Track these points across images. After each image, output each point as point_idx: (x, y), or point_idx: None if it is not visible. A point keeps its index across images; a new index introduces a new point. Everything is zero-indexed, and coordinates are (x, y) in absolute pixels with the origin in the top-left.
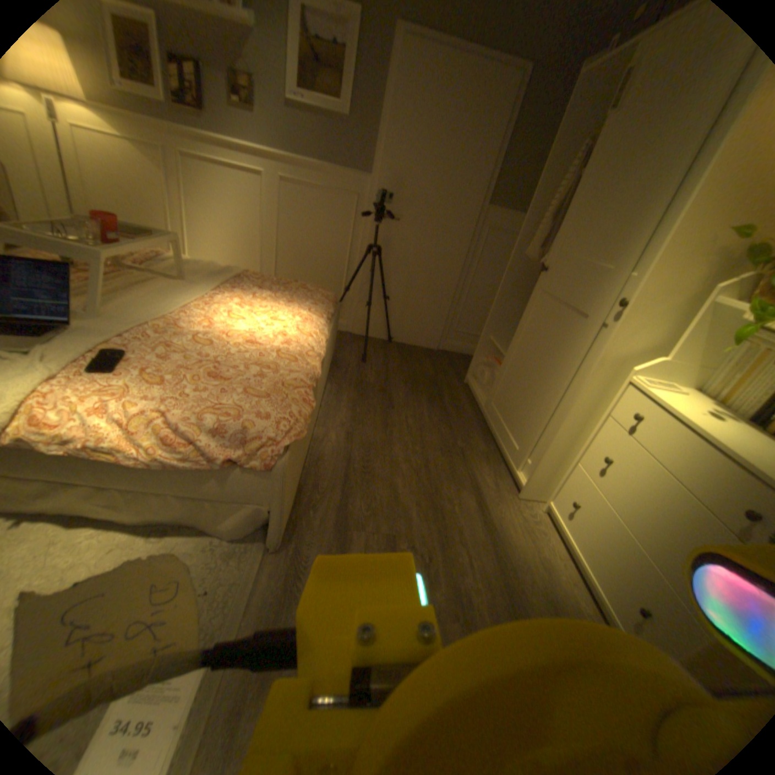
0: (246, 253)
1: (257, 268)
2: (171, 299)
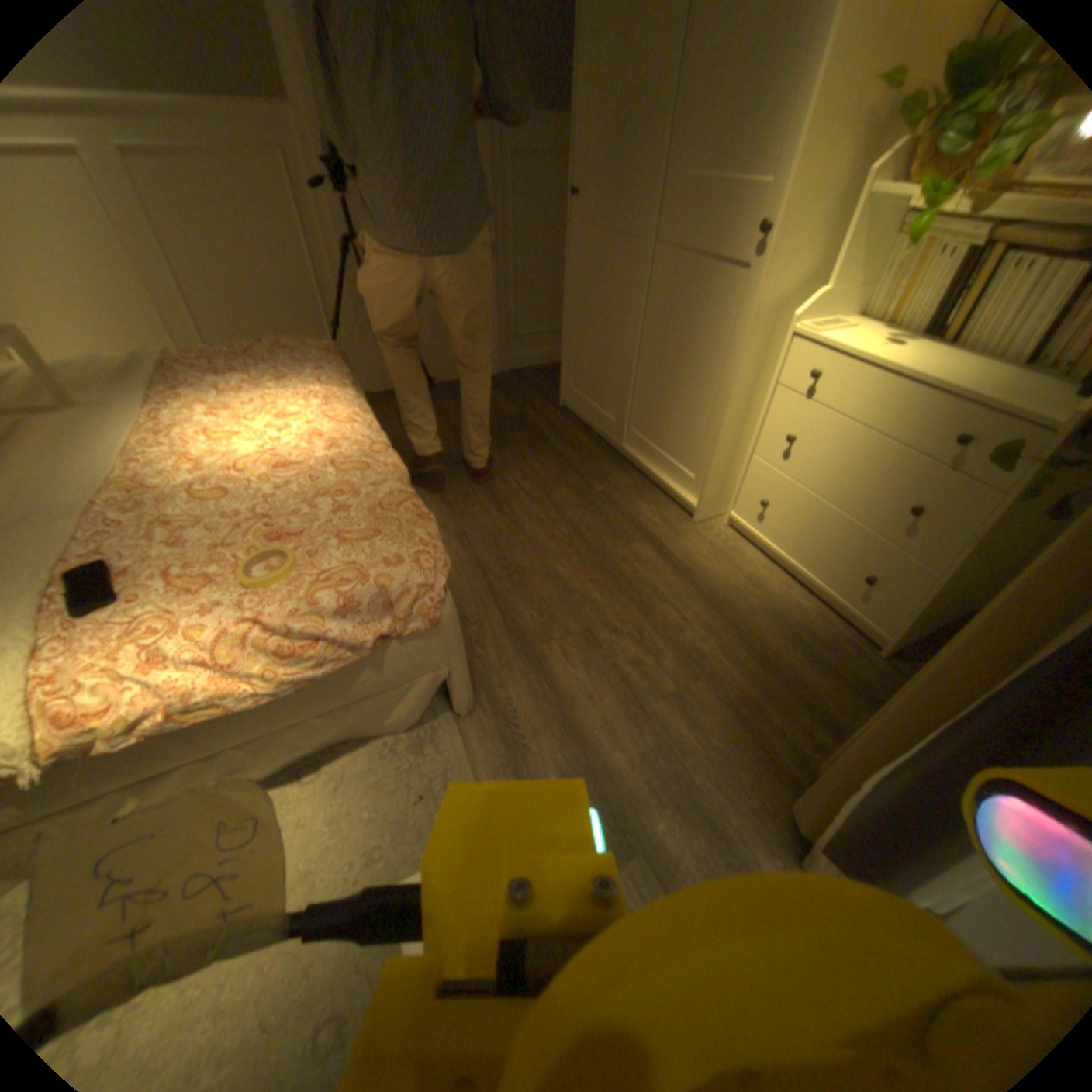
0: (132, 320)
1: (167, 340)
2: (95, 449)
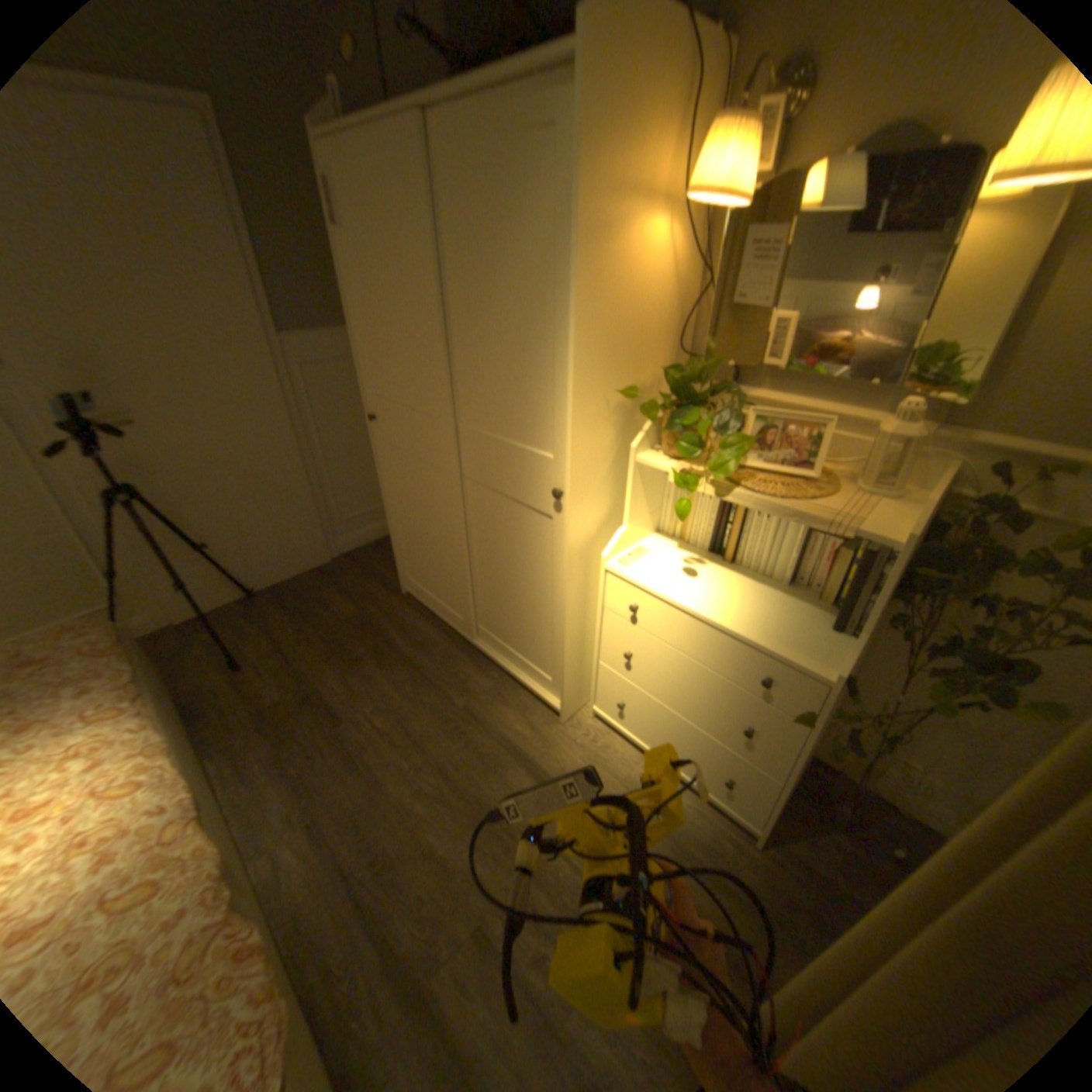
0: None
1: None
2: None
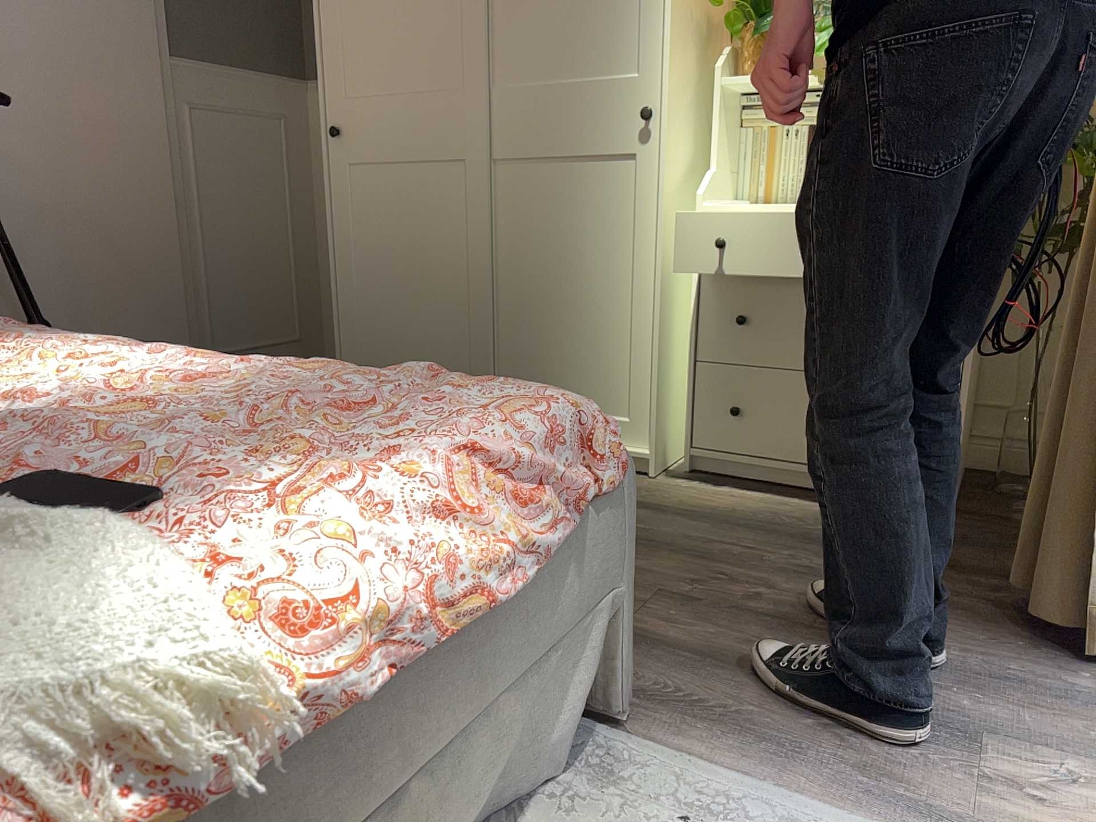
0: None
1: None
2: None
